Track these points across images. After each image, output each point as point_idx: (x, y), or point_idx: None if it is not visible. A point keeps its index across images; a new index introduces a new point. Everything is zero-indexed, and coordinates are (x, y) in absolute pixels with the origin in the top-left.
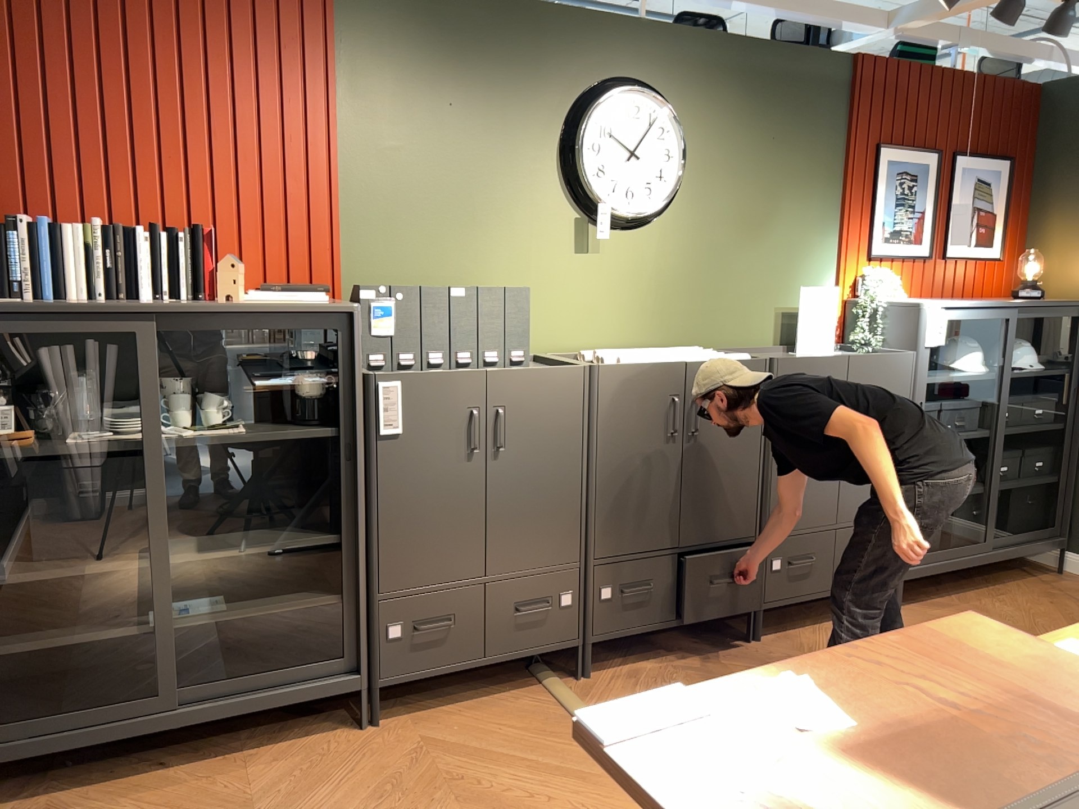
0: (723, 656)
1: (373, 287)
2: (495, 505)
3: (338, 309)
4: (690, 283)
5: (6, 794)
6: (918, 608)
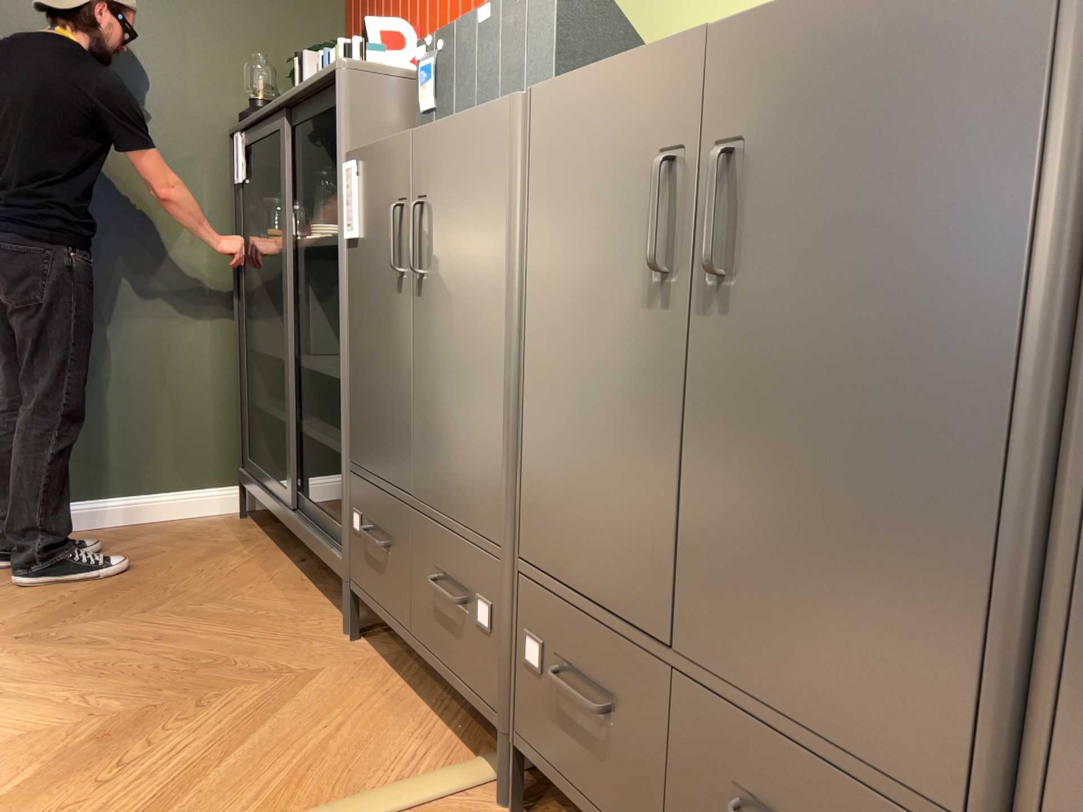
0: None
1: (424, 44)
2: (419, 375)
3: (331, 73)
4: None
5: (271, 527)
6: None
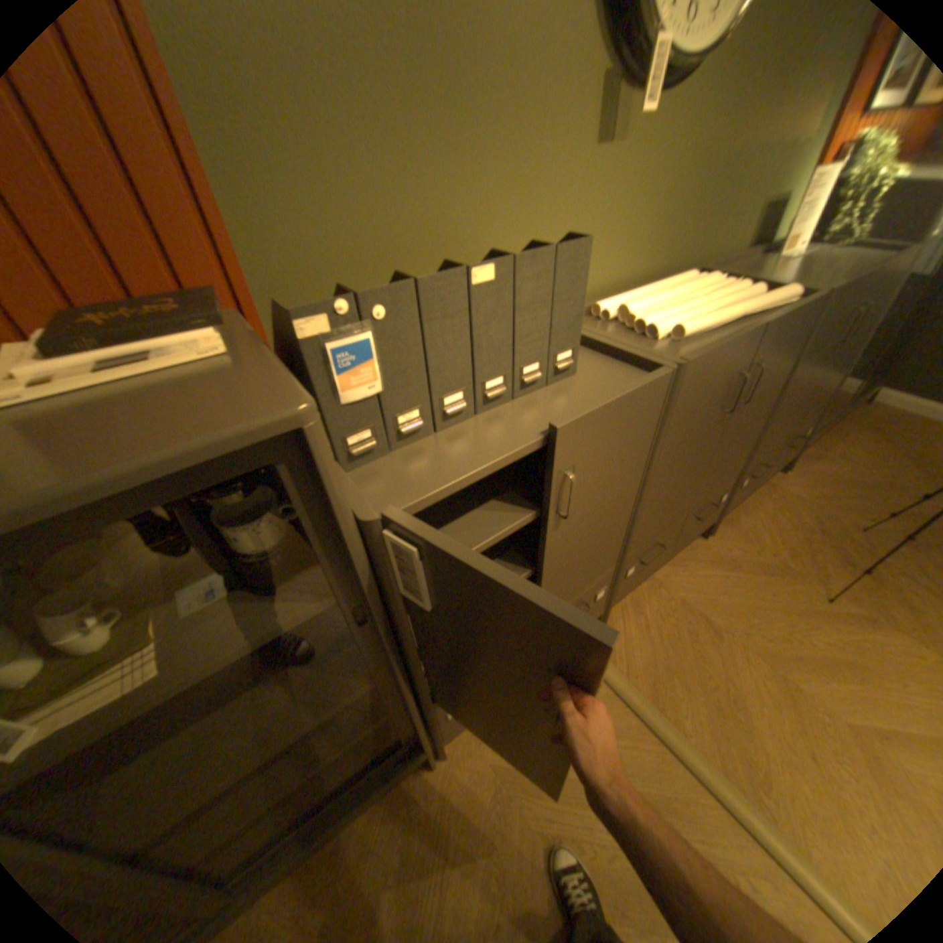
0: (696, 563)
1: (319, 305)
2: (553, 567)
3: (262, 432)
4: (706, 176)
5: None
6: (801, 464)
